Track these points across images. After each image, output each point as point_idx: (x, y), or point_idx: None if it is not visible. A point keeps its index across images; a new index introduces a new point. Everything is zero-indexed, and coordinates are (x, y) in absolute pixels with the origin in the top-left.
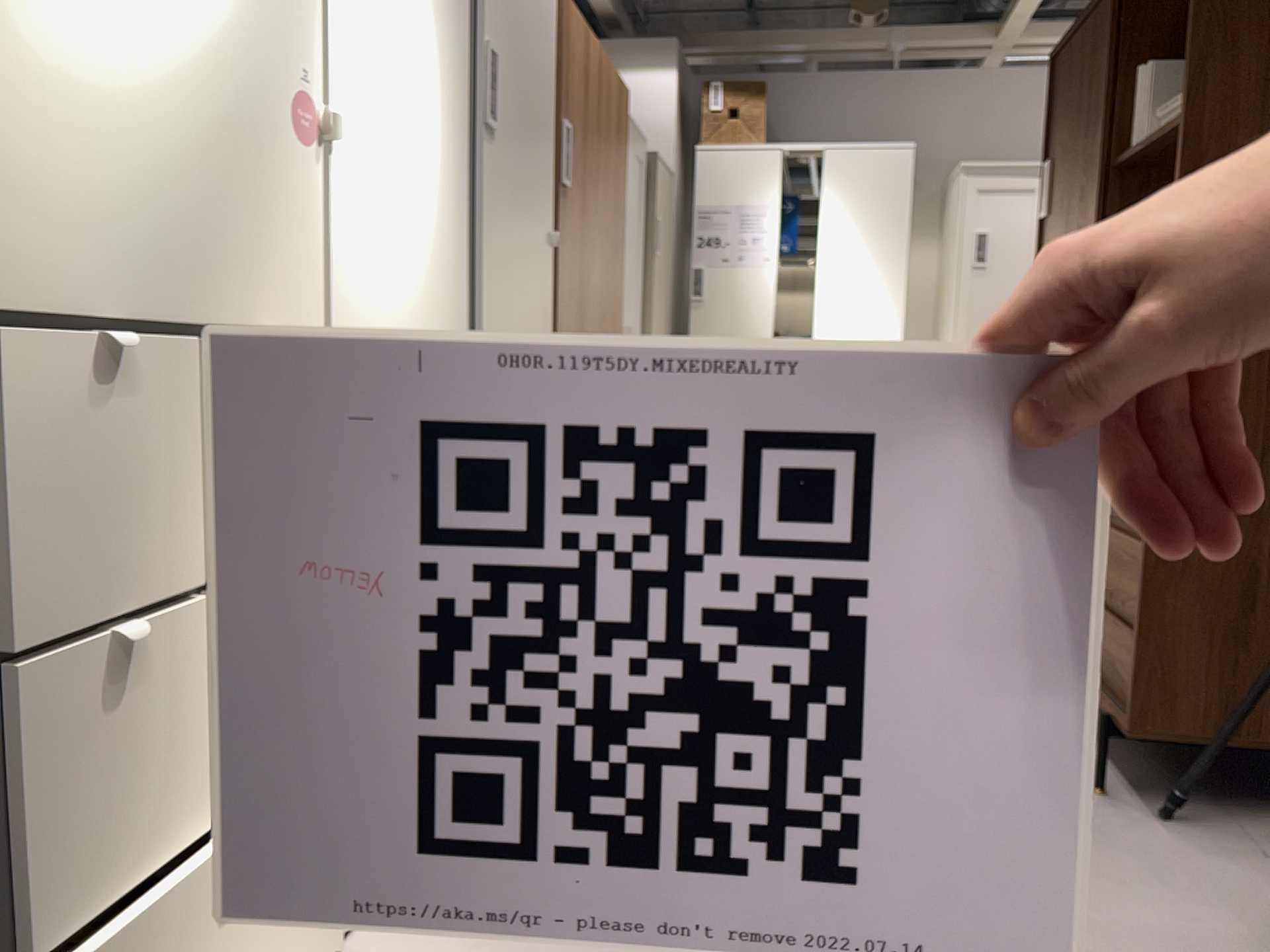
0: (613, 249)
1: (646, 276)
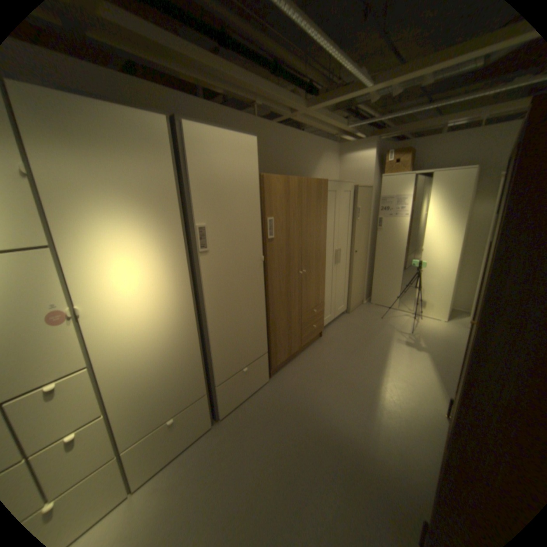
0: (317, 237)
1: (353, 227)
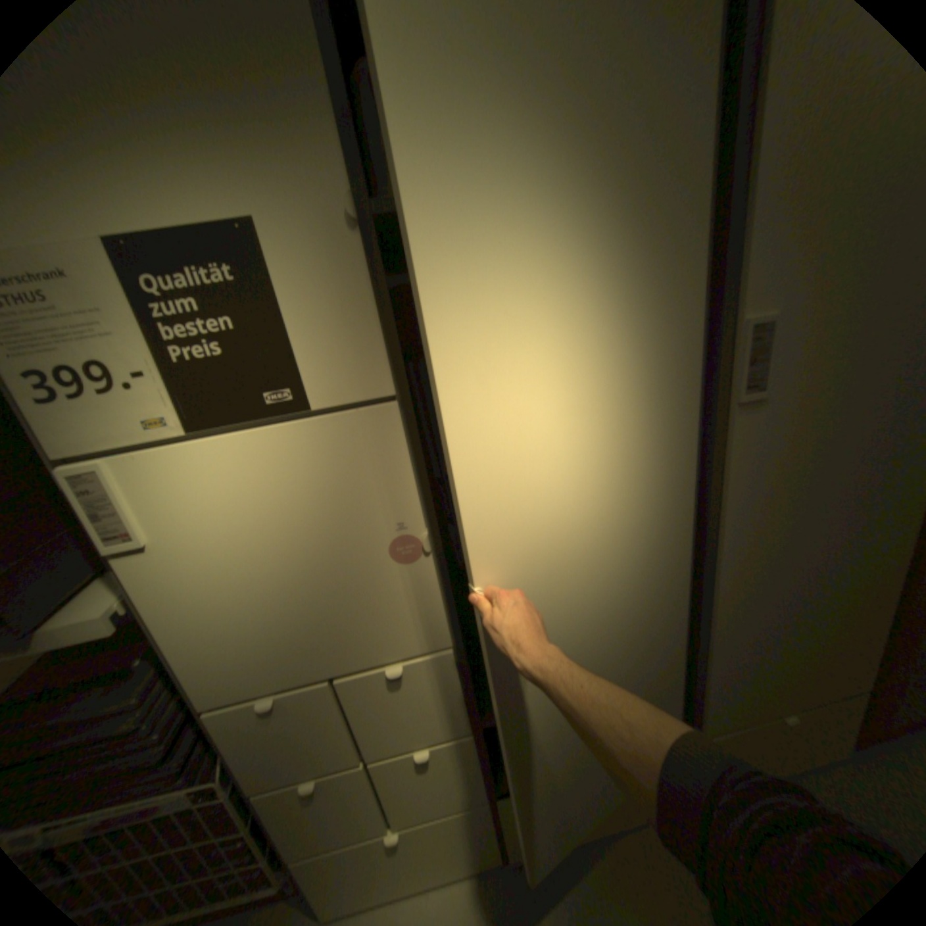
0: None
1: None
